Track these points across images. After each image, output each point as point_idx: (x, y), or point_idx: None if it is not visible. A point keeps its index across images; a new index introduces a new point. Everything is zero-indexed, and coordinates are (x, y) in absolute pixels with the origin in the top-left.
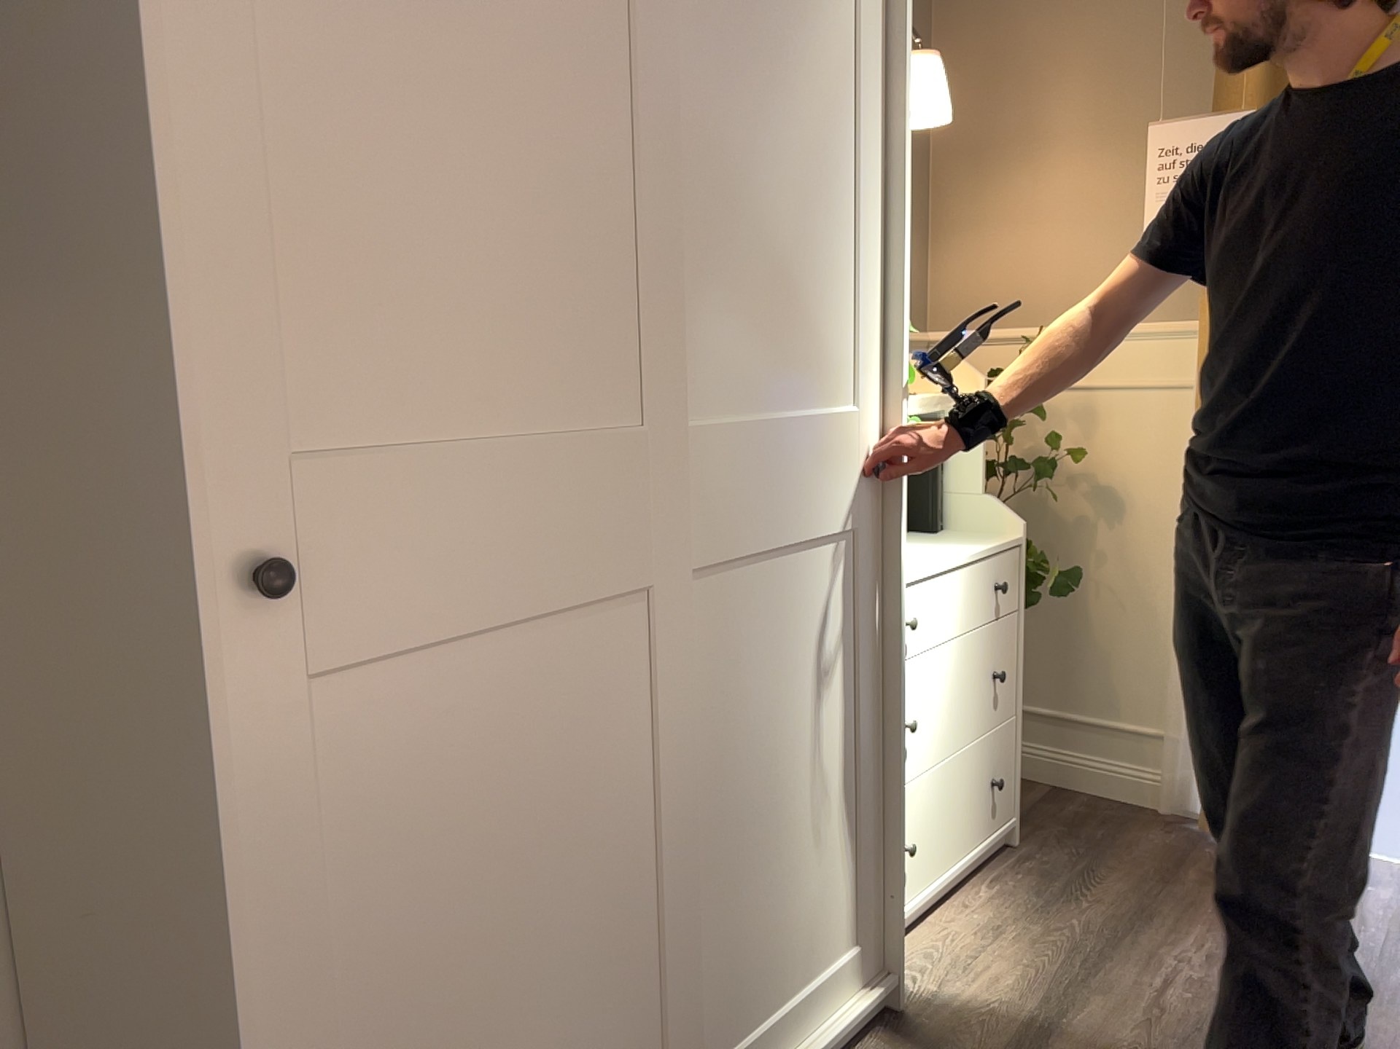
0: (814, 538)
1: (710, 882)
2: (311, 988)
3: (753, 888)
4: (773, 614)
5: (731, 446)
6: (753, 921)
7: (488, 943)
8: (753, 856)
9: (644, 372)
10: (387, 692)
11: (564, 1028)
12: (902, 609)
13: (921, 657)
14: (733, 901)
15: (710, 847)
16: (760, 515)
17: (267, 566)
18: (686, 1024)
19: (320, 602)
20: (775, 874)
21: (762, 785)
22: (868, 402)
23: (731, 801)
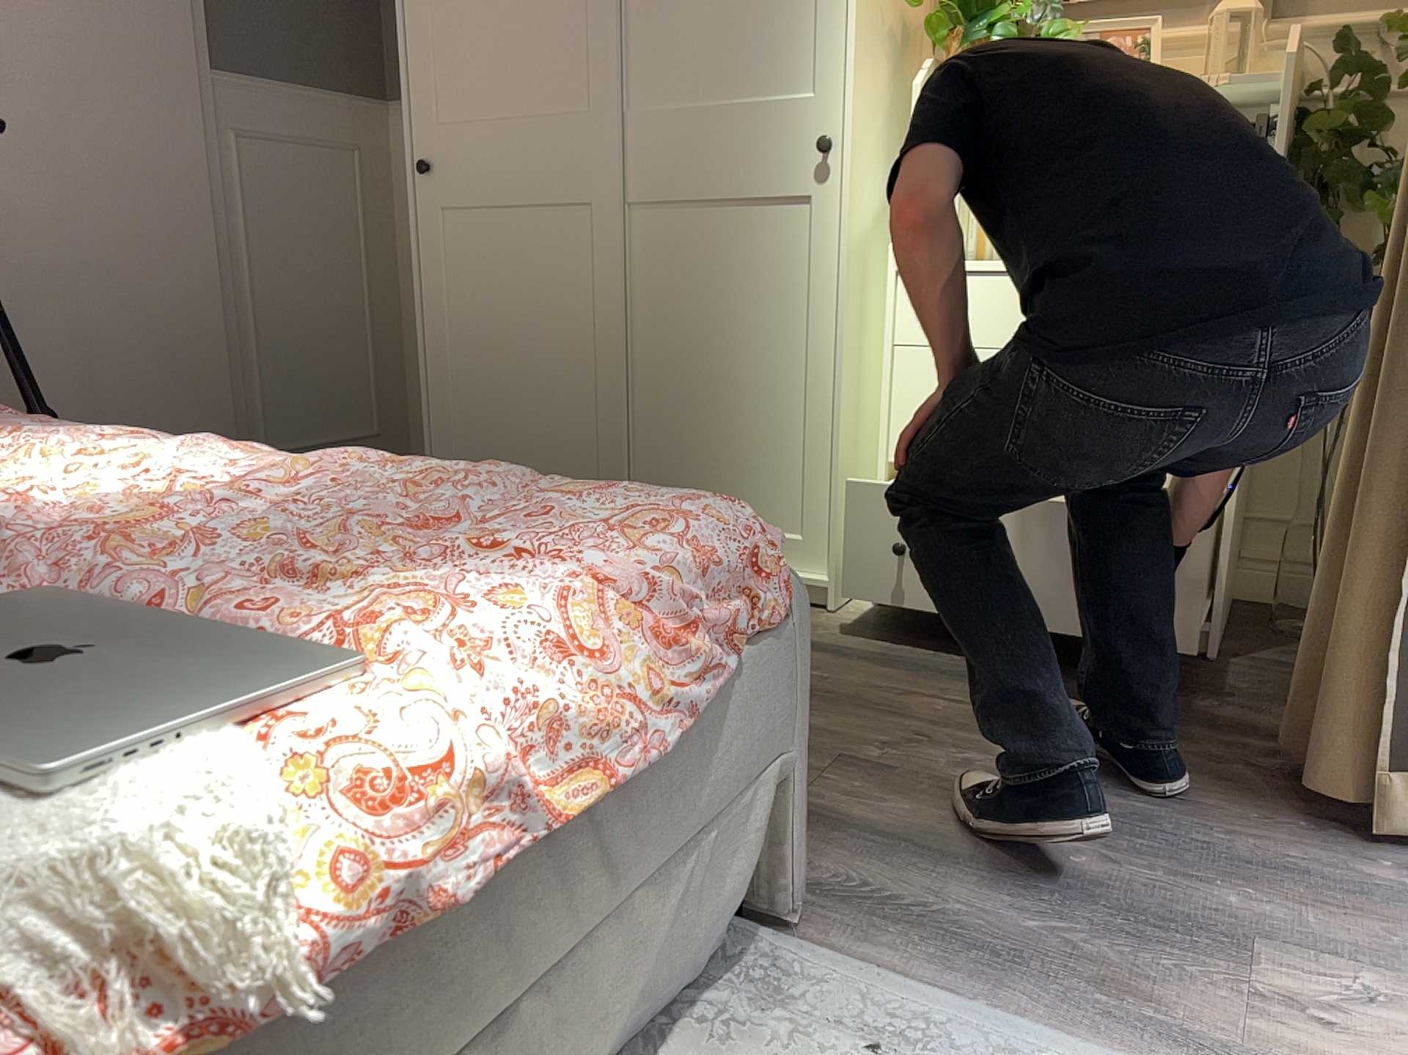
0: (756, 198)
1: (655, 402)
2: (446, 328)
3: (691, 426)
4: (714, 247)
5: (672, 128)
6: (691, 447)
7: (511, 351)
8: (691, 405)
9: (592, 85)
10: (473, 226)
11: (546, 414)
12: (849, 272)
13: (983, 350)
14: (674, 424)
15: (655, 380)
16: (697, 176)
17: (425, 167)
18: (615, 463)
19: (449, 184)
20: (713, 428)
21: (701, 361)
22: (827, 92)
23: (674, 360)
